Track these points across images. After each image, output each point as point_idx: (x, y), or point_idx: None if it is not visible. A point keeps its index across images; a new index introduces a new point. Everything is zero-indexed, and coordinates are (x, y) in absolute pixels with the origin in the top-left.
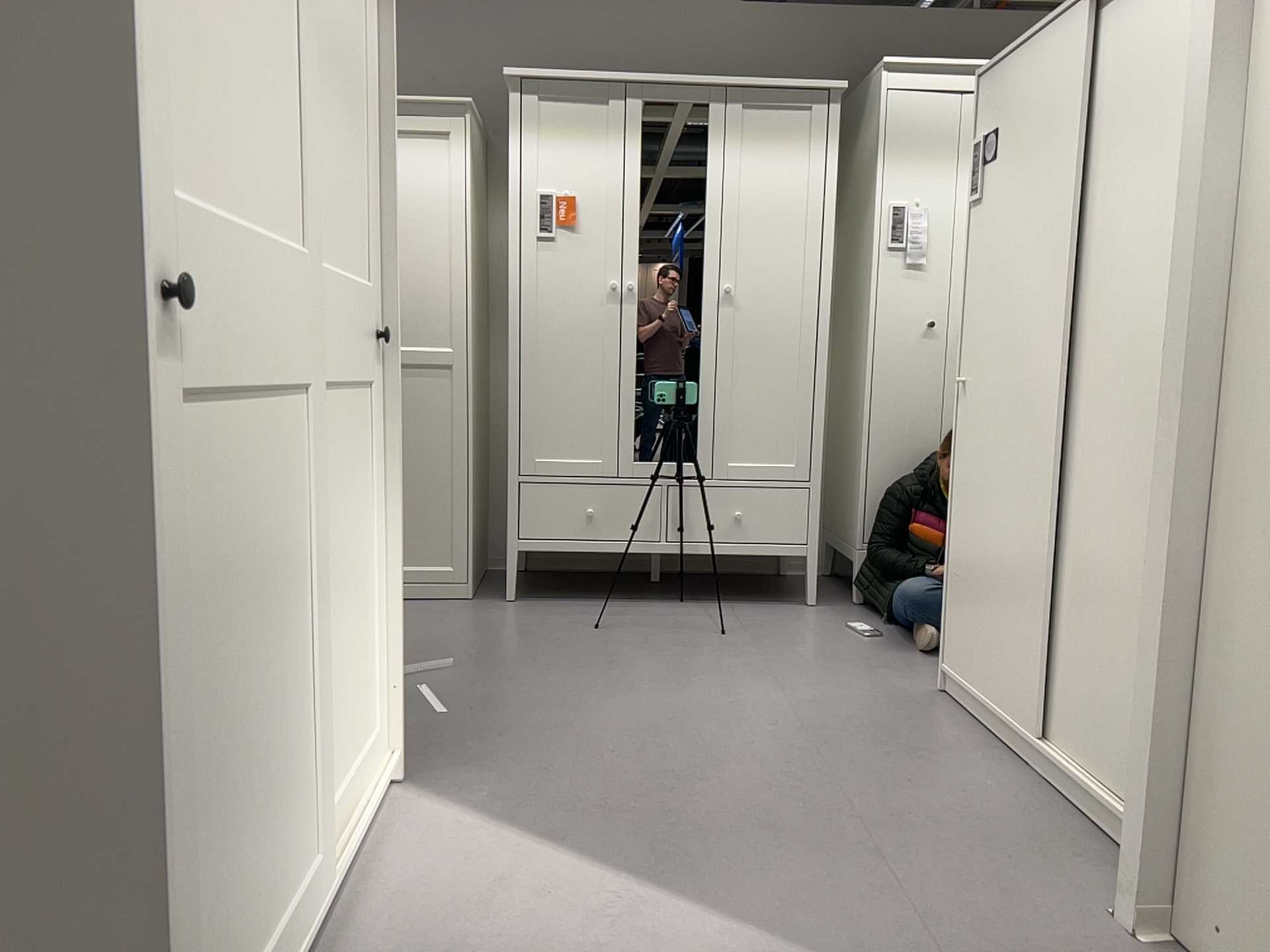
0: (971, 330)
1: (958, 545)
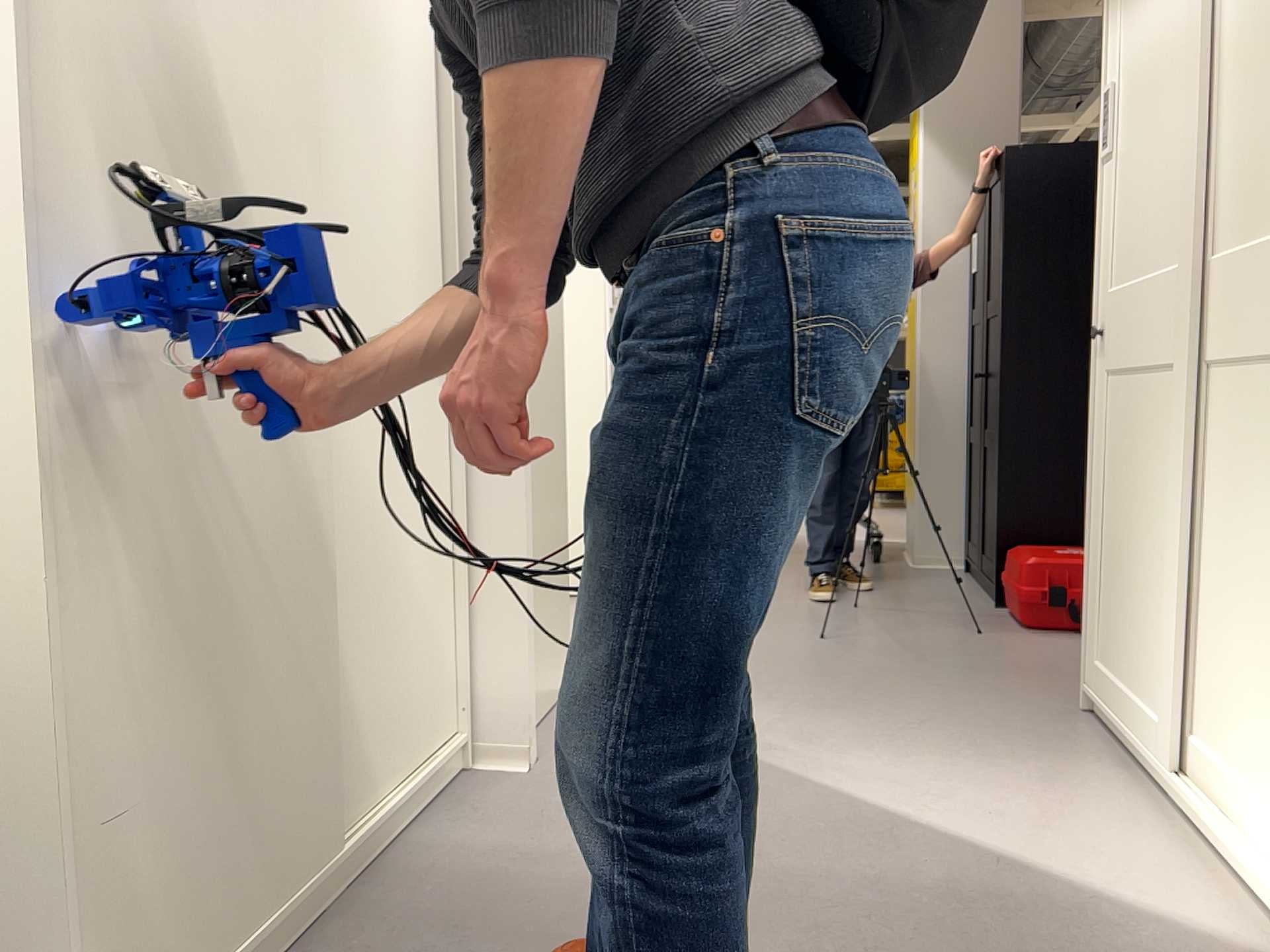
0: (75, 182)
1: (103, 742)
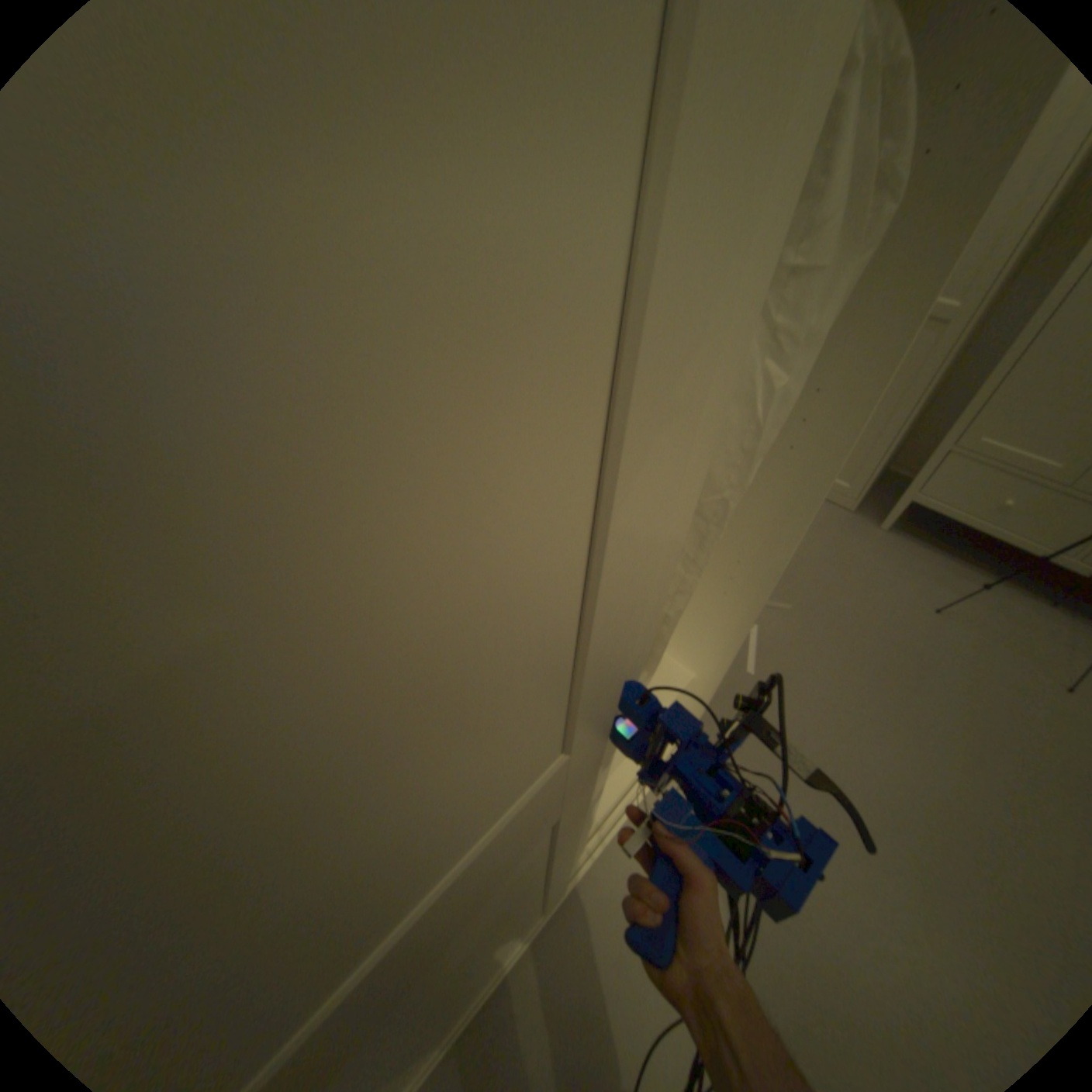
0: None
1: None
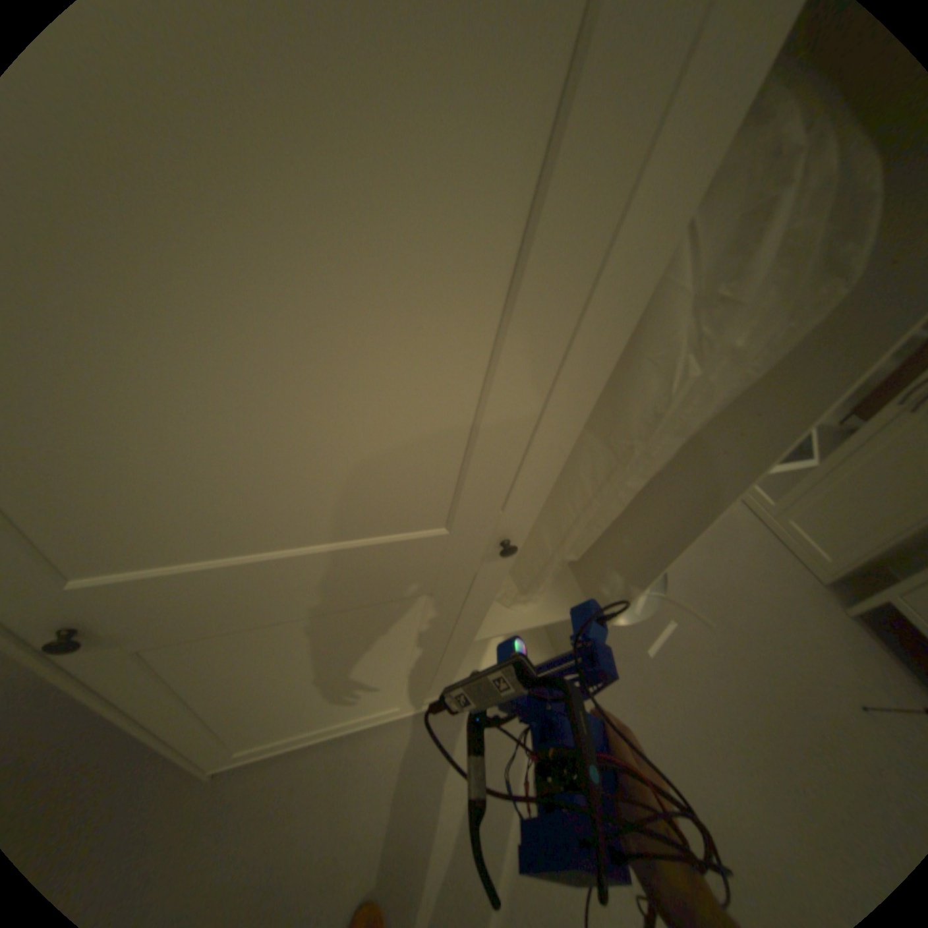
0: None
1: None
